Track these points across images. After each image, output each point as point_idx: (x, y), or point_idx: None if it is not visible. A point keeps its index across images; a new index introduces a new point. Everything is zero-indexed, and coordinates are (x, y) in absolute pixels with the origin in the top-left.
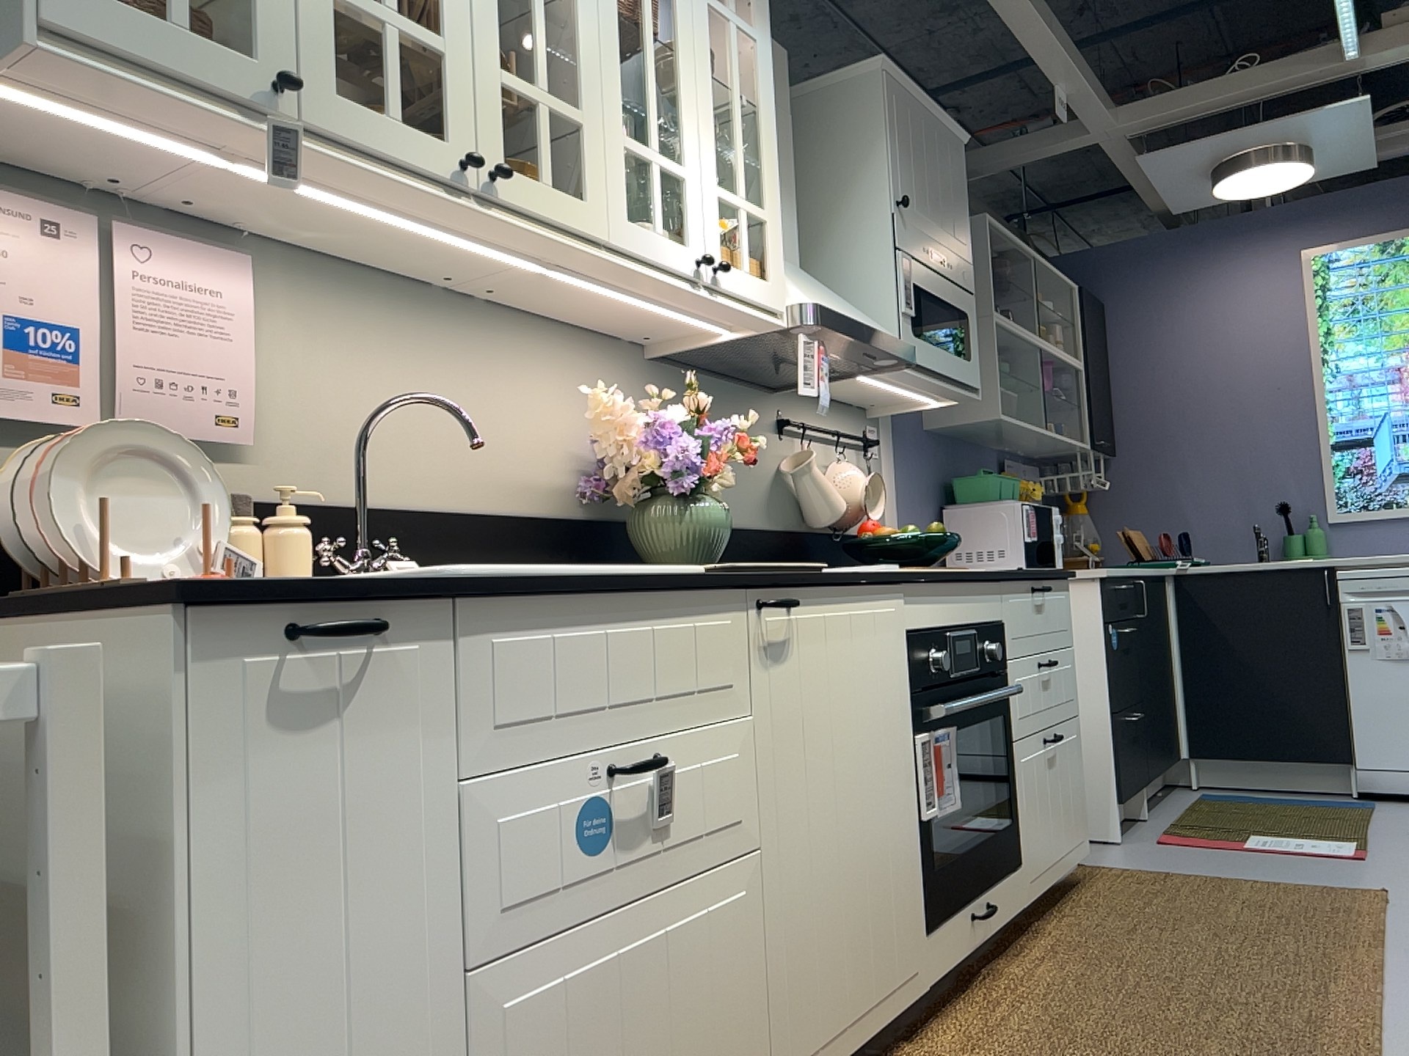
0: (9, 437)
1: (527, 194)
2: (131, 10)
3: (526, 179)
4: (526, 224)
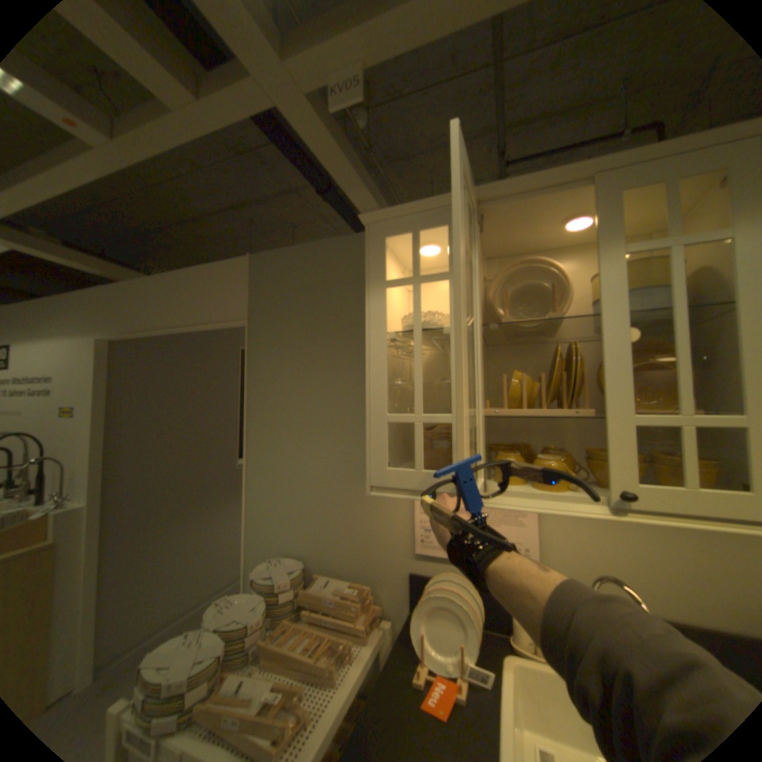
0: (443, 561)
1: (667, 502)
2: (401, 470)
3: (666, 489)
4: (667, 522)
